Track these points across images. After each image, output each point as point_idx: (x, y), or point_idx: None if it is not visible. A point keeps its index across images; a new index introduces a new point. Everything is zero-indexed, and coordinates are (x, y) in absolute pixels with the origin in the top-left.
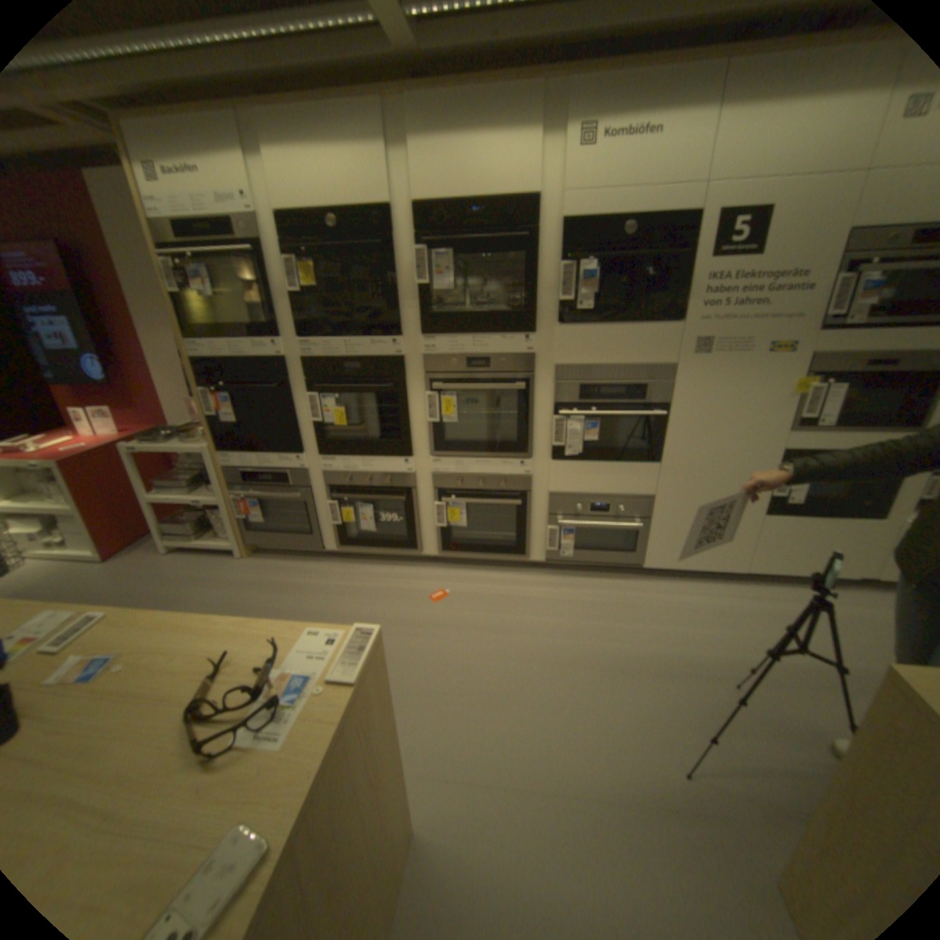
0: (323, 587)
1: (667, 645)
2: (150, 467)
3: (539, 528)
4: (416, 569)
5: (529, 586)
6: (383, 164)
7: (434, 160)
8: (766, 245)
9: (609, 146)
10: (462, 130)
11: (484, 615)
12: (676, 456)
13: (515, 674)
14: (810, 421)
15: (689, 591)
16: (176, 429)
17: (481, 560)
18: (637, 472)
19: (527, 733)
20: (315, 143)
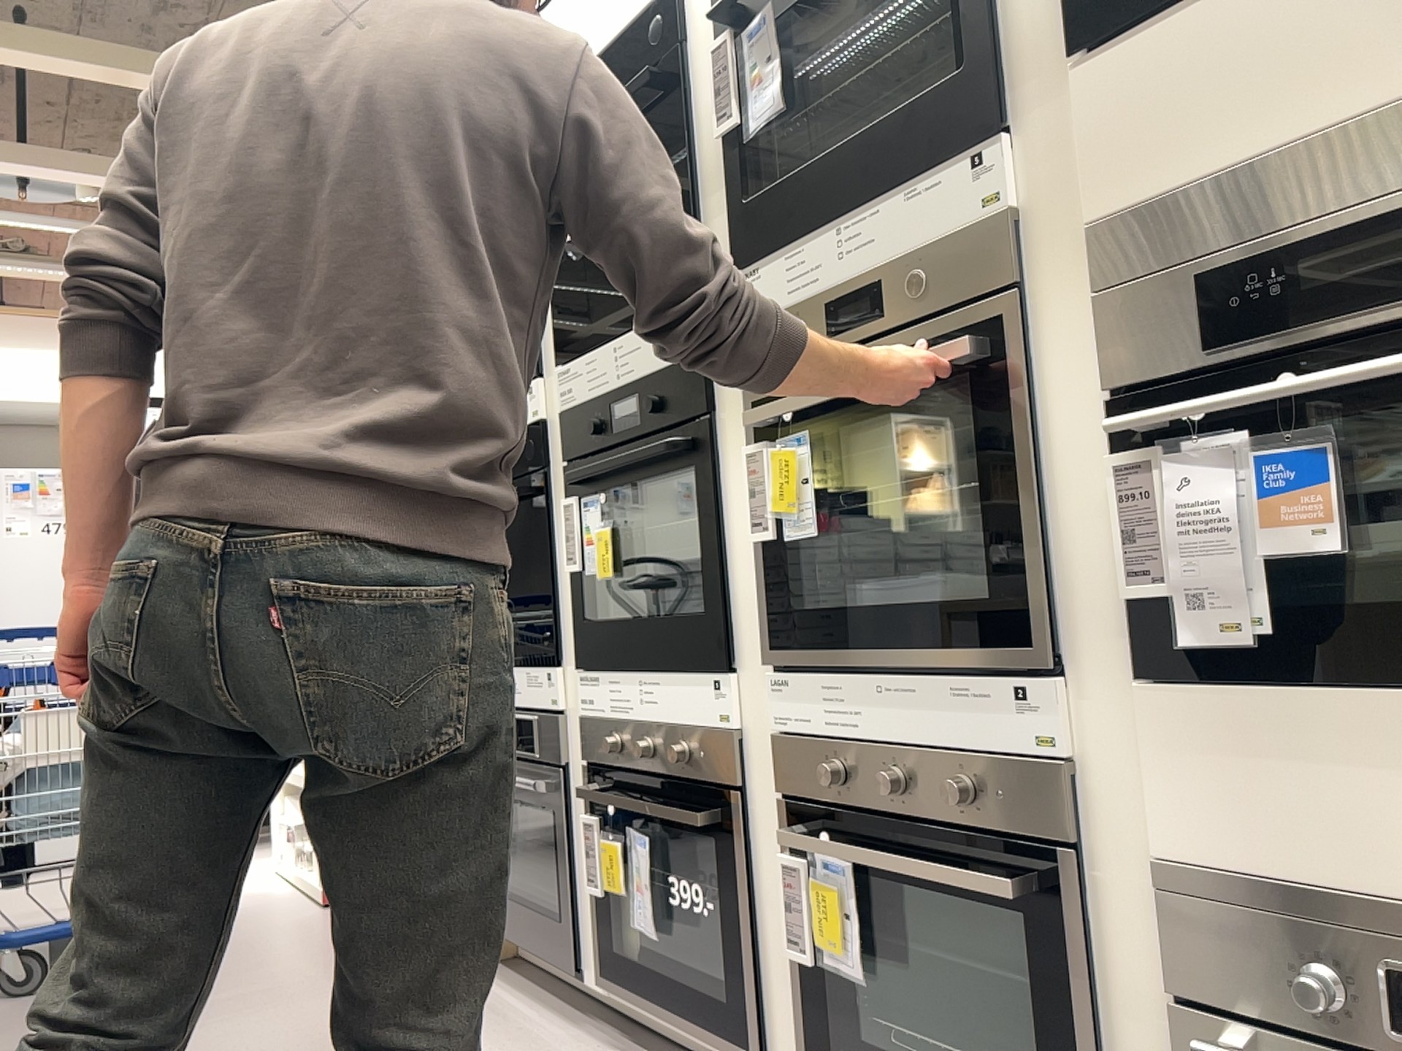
0: None
1: None
2: None
3: None
4: None
5: None
6: None
7: None
8: None
9: None
10: None
11: None
12: None
13: None
14: None
15: None
16: None
17: None
18: None
19: None
20: None
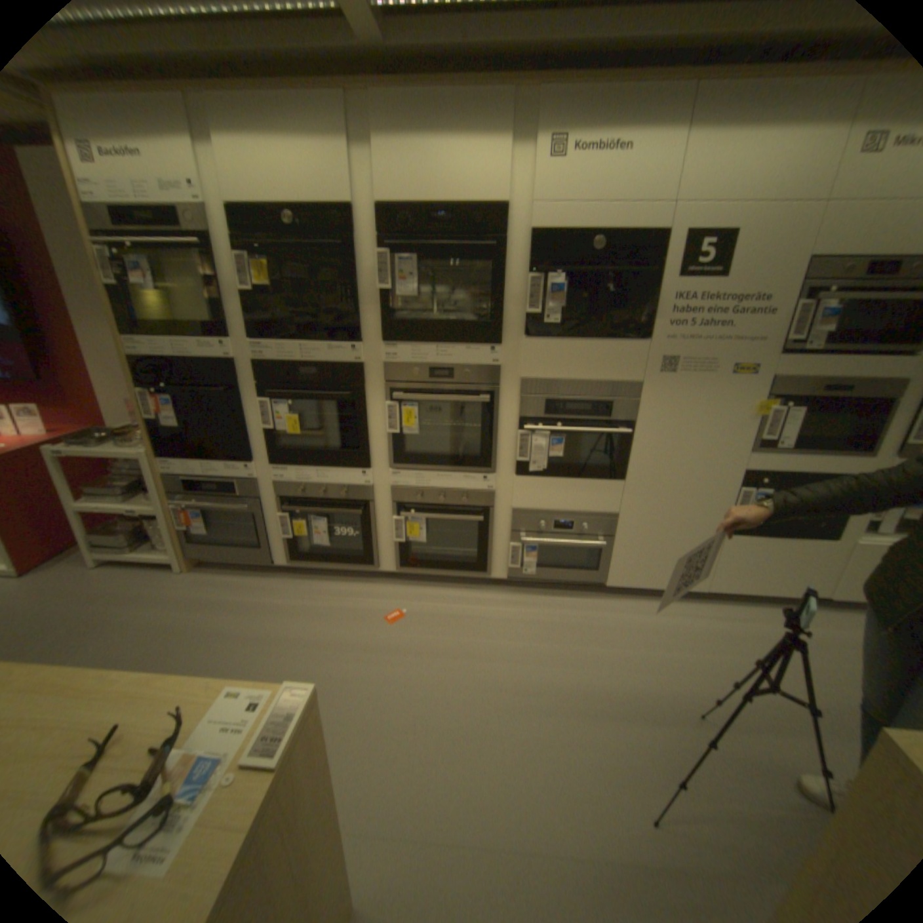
0: (269, 606)
1: (630, 669)
2: (83, 470)
3: (501, 544)
4: (371, 586)
5: (489, 604)
6: (344, 161)
7: (398, 161)
8: (730, 267)
9: (579, 159)
10: (428, 131)
11: (442, 637)
12: (640, 474)
13: (473, 705)
14: (770, 443)
15: (650, 610)
16: (111, 431)
17: (441, 576)
18: (601, 489)
19: (485, 775)
20: (271, 134)
